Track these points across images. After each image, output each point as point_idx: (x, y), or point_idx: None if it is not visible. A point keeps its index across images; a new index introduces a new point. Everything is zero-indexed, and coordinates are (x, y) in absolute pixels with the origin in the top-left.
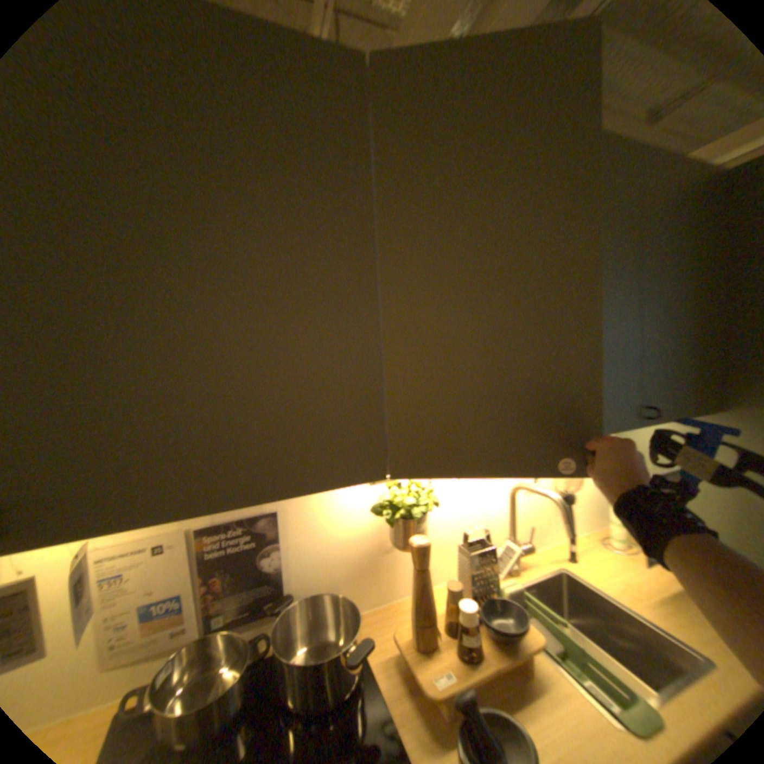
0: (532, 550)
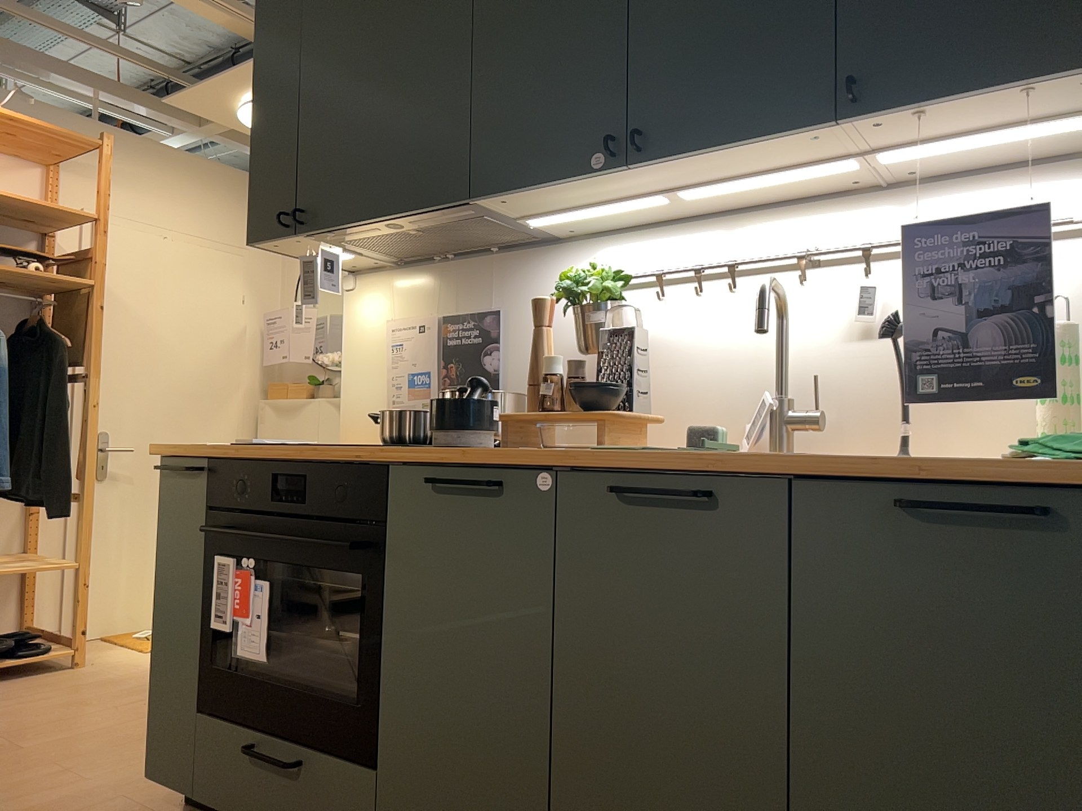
0: (812, 419)
